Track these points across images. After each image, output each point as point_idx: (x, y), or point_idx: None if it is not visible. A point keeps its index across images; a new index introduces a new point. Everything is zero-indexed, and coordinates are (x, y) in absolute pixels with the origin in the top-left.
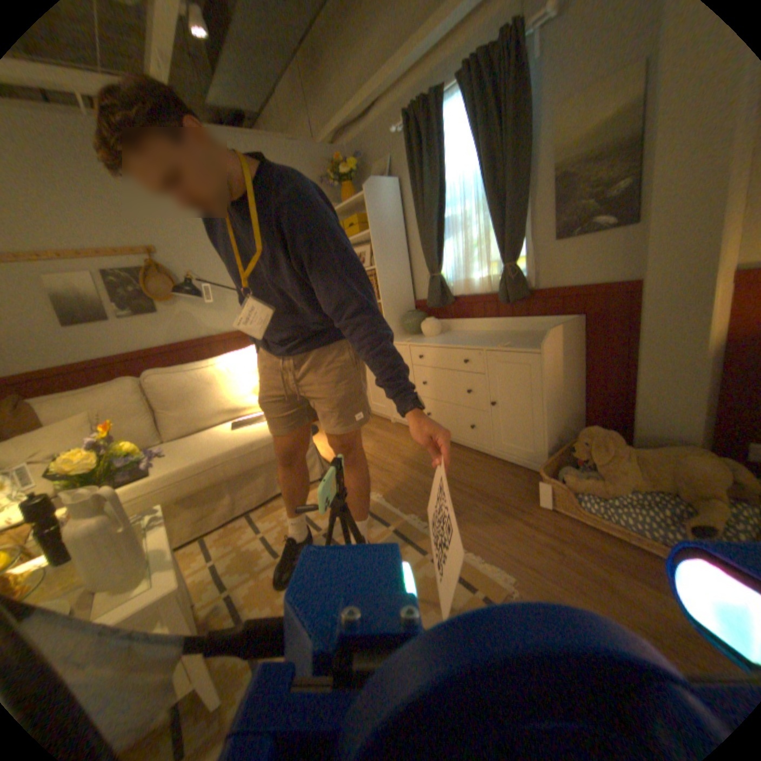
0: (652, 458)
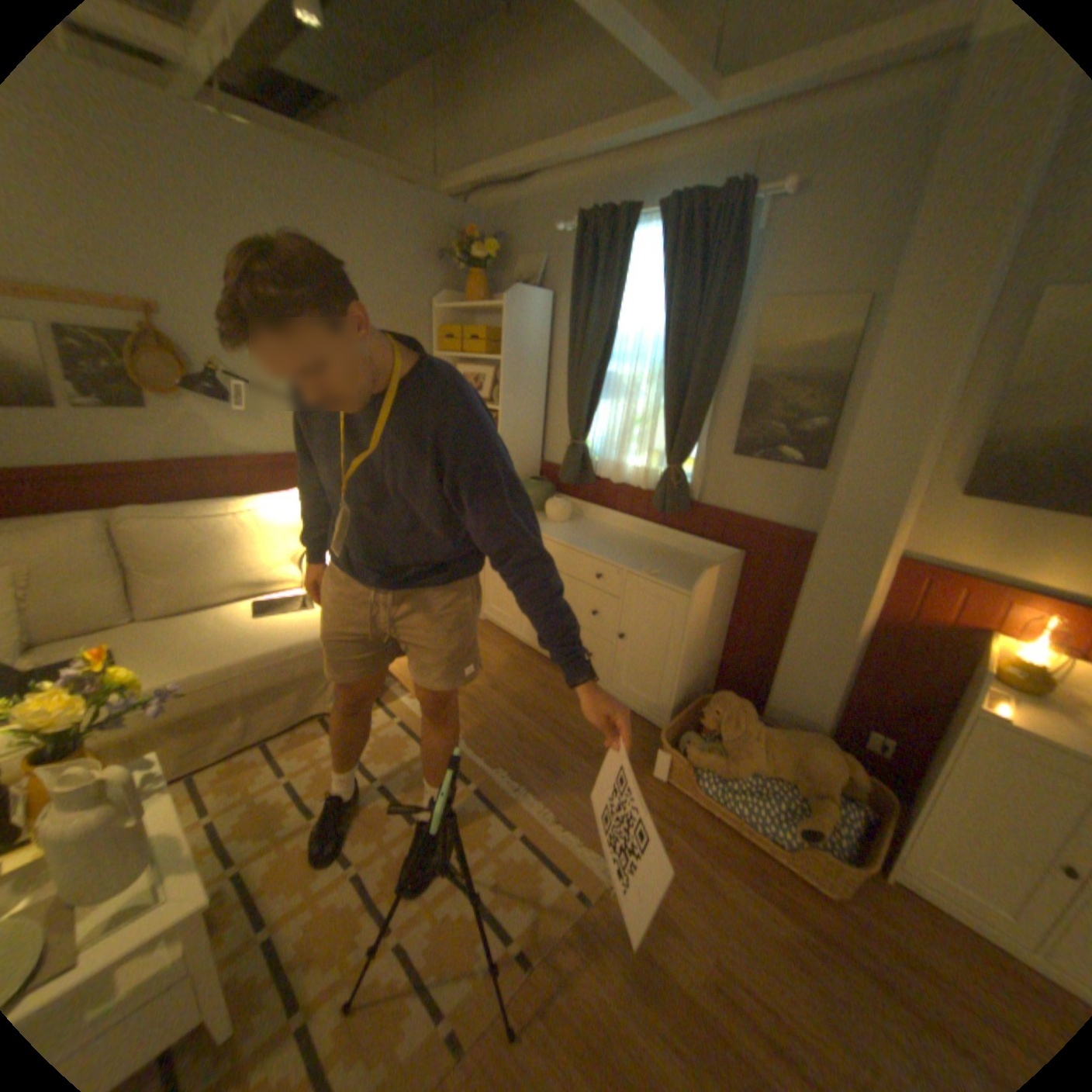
0: (780, 743)
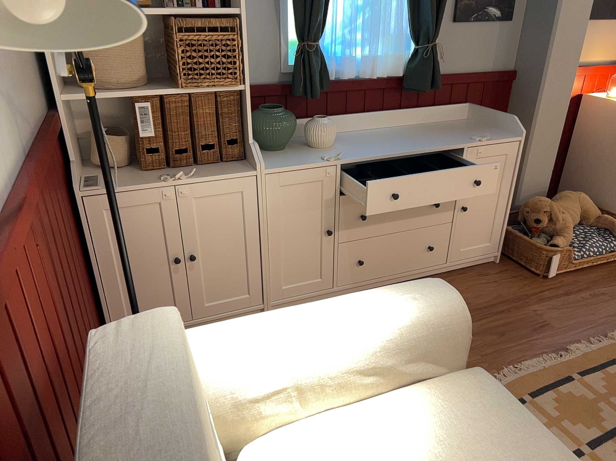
0: (568, 206)
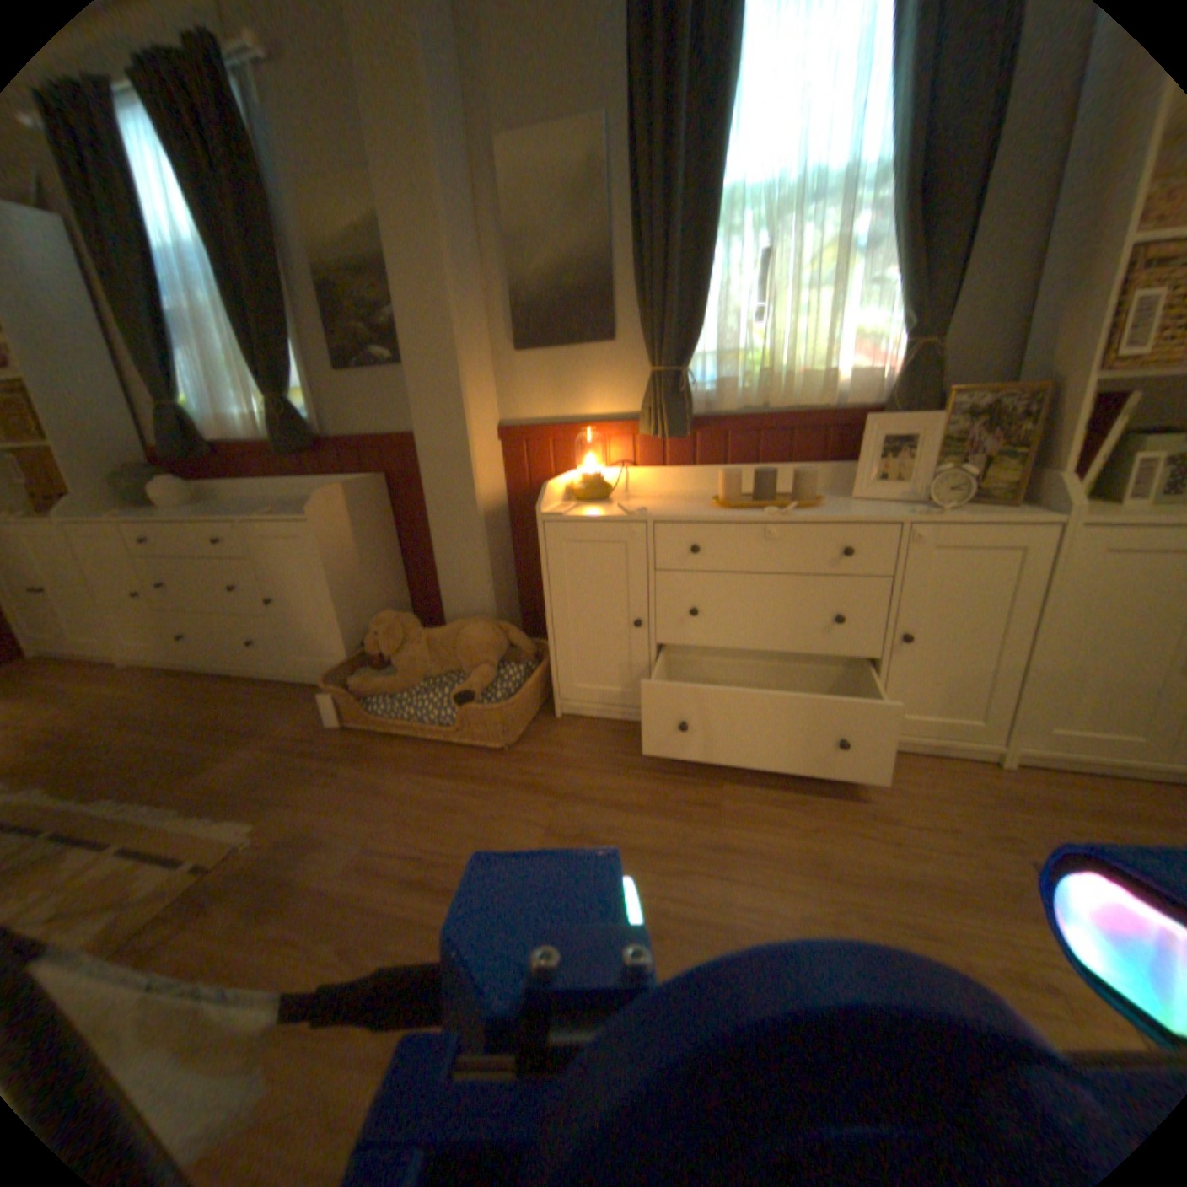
0: (440, 635)
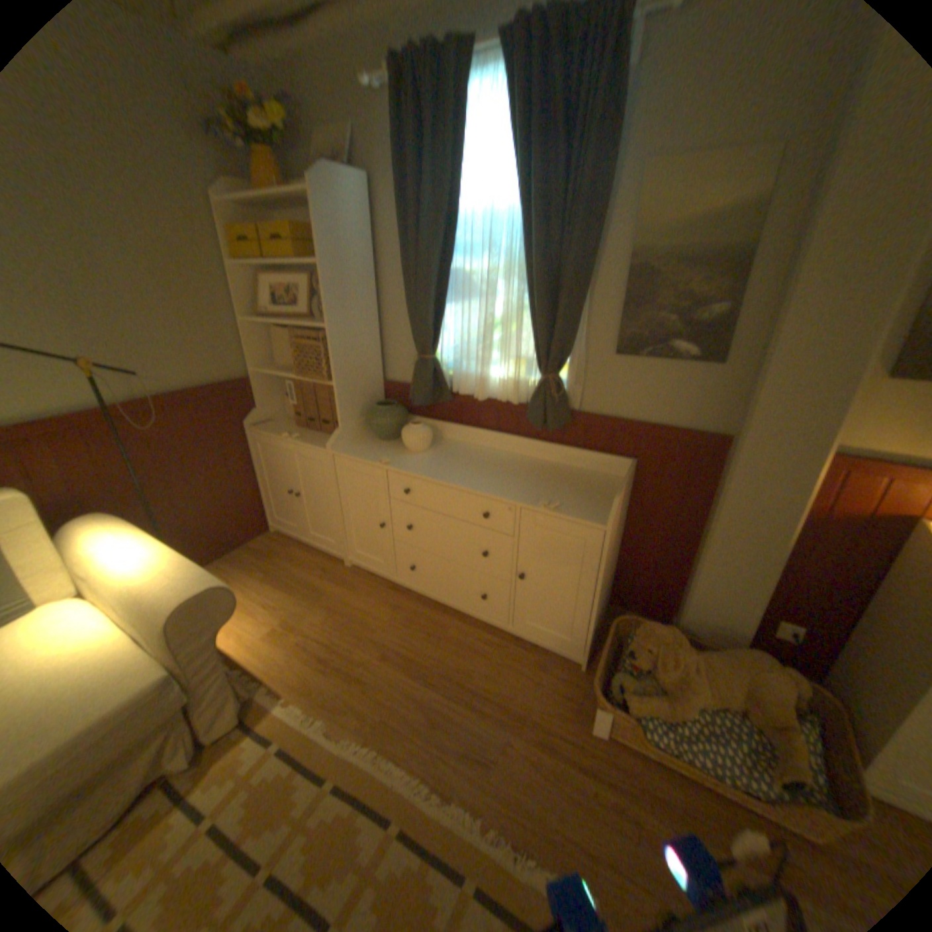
0: (720, 671)
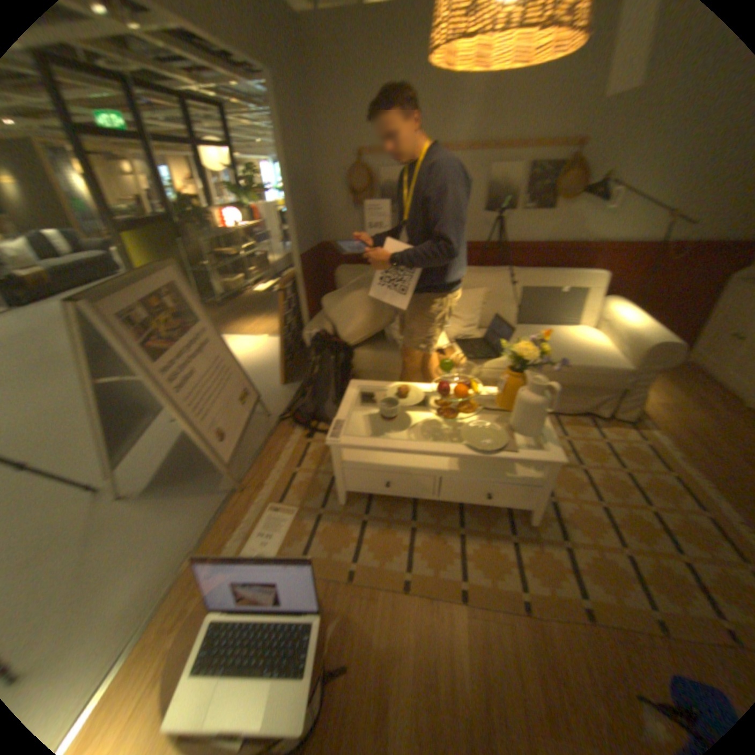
0: None
